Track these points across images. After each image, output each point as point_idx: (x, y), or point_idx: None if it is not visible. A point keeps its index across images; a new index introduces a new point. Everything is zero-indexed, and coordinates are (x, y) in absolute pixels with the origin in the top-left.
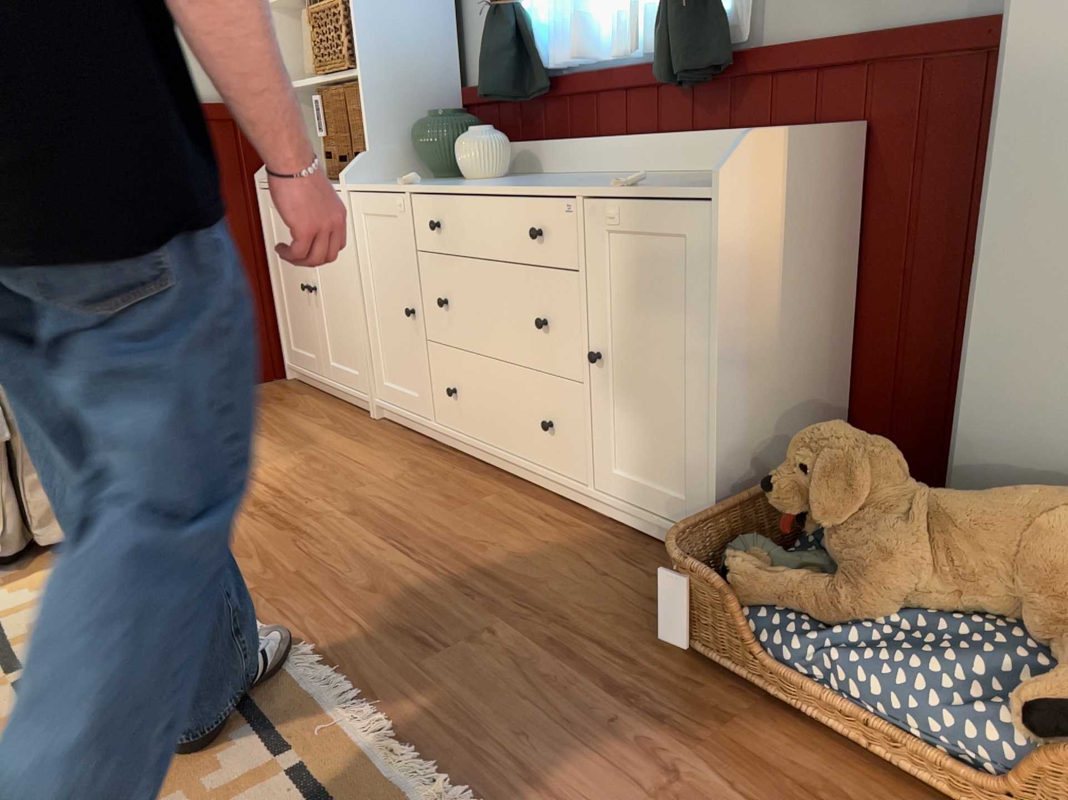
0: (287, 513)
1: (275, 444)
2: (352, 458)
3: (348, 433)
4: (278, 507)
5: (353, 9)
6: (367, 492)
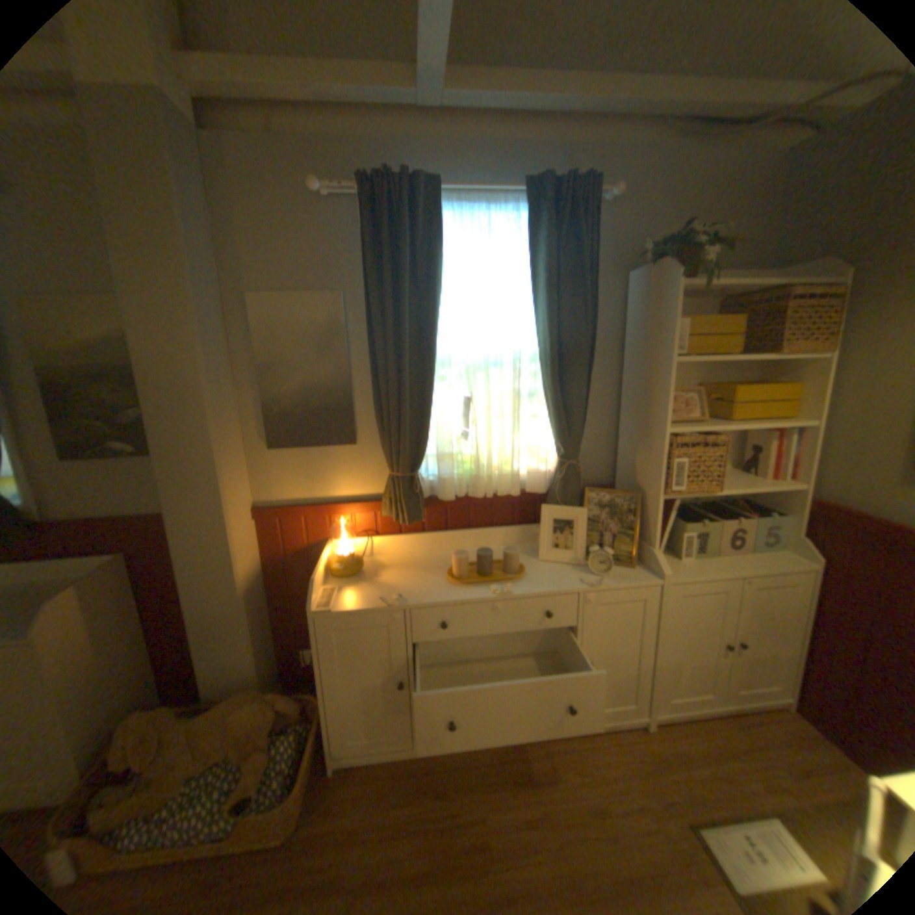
0: None
1: None
2: None
3: None
4: None
5: None
6: None
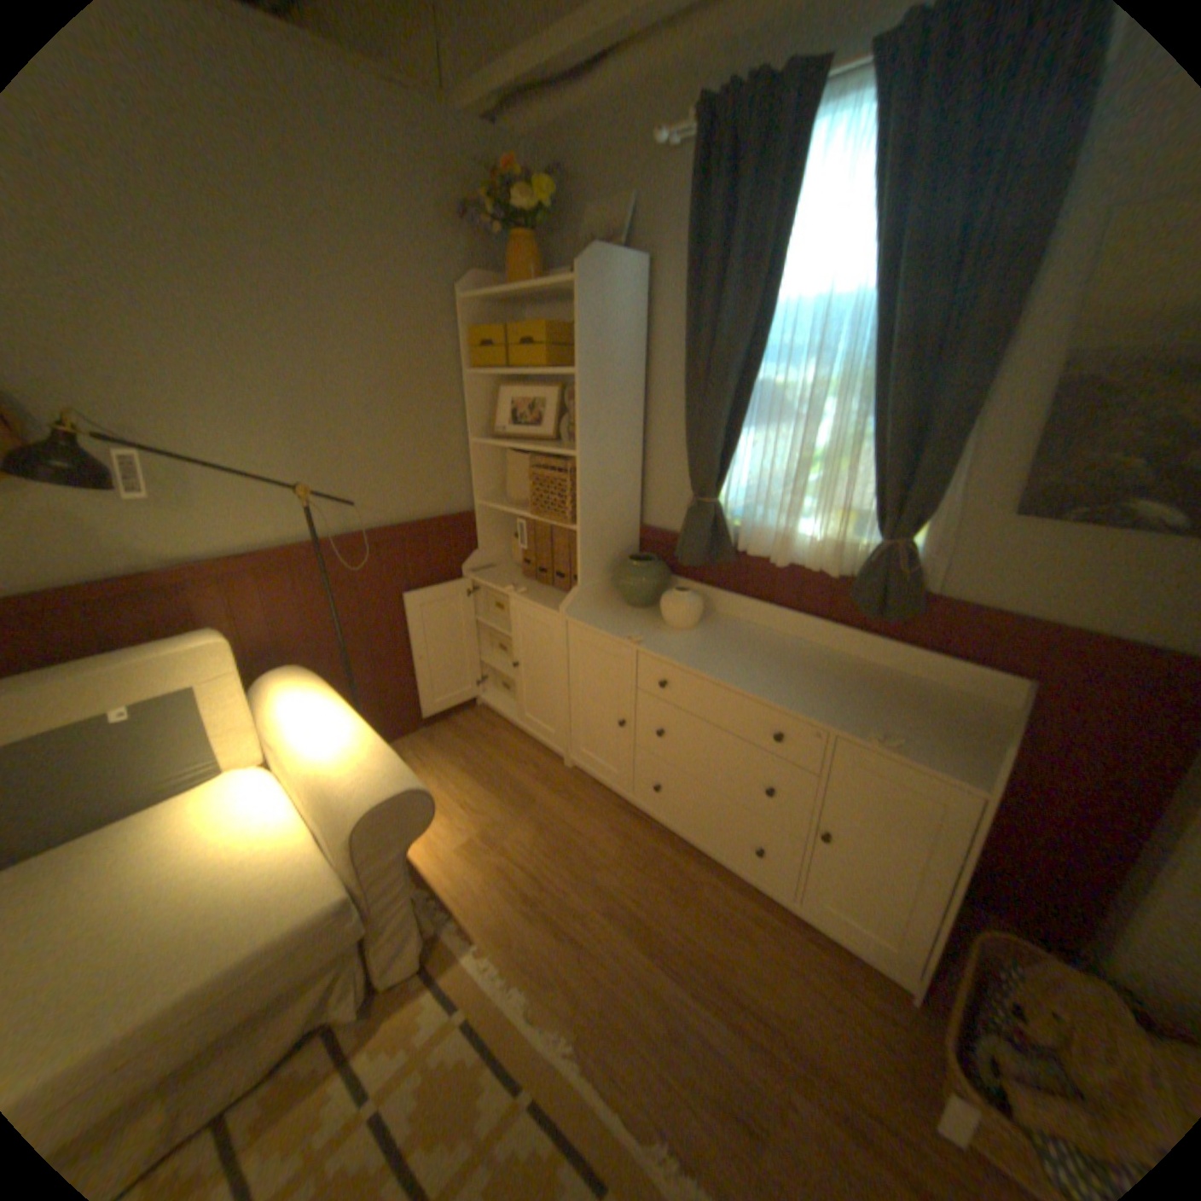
0: (554, 913)
1: (503, 802)
2: (573, 826)
3: (555, 787)
4: (544, 904)
5: (579, 483)
6: (606, 881)
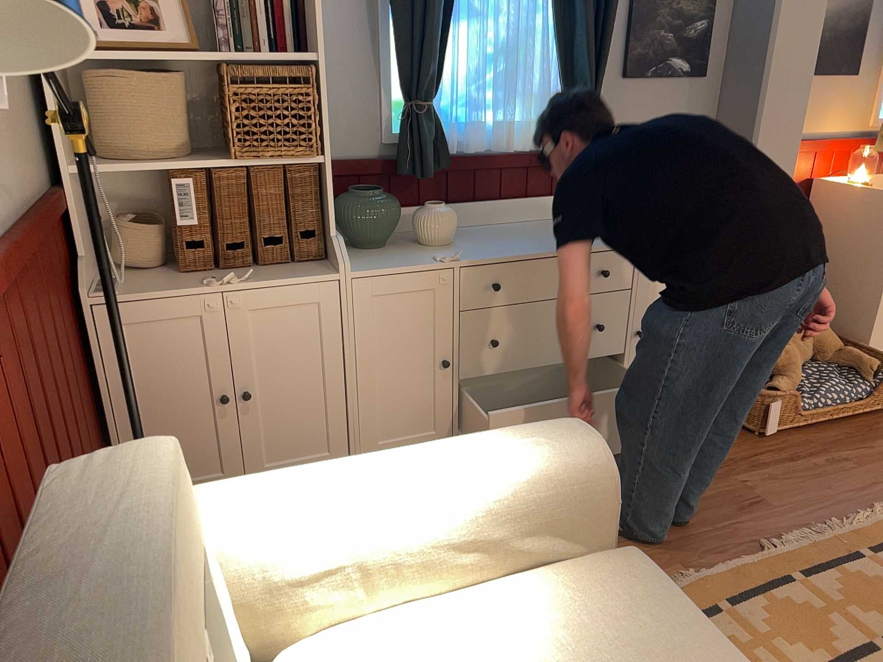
0: None
1: None
2: None
3: None
4: None
5: (323, 96)
6: None
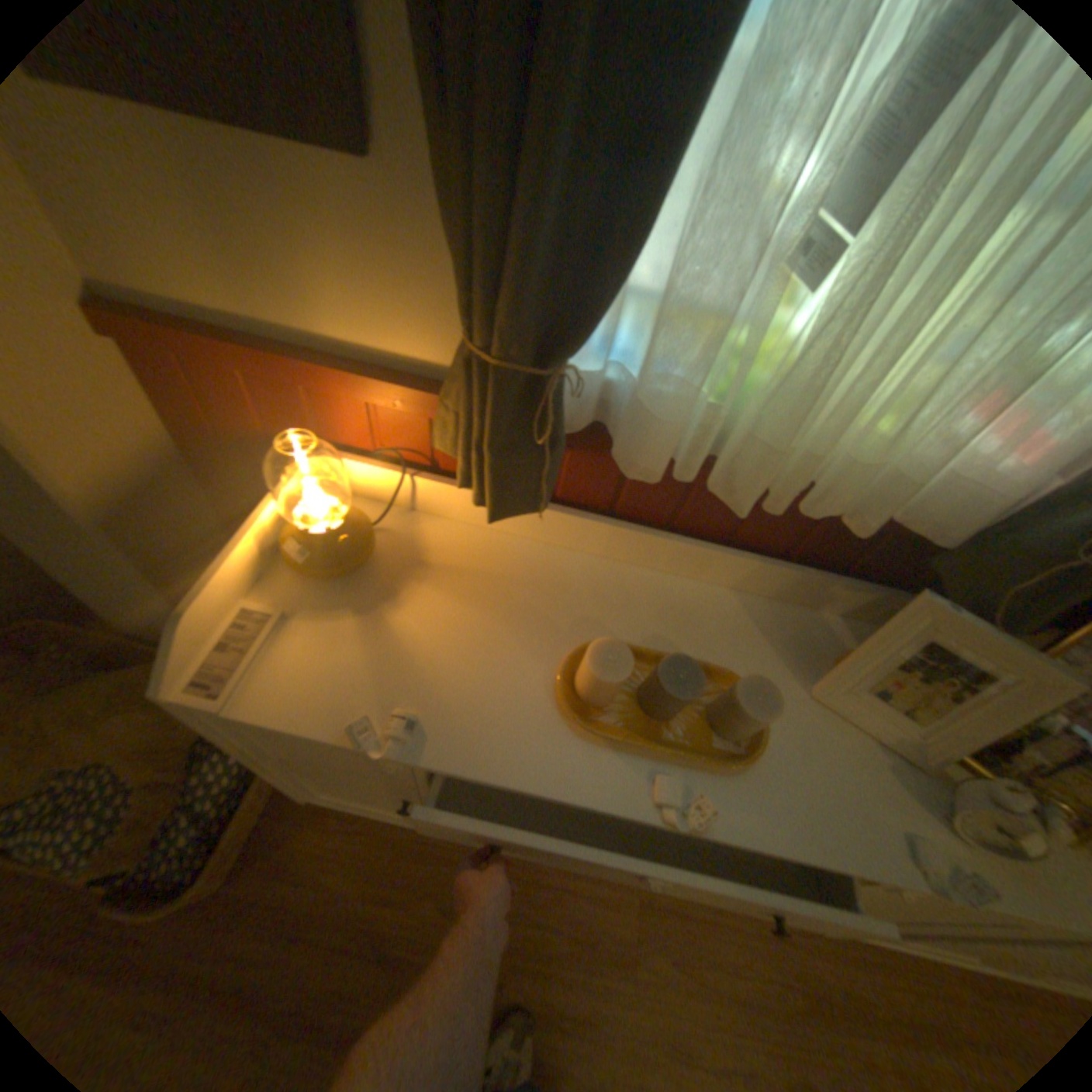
0: None
1: None
2: None
3: None
4: None
5: None
6: None
